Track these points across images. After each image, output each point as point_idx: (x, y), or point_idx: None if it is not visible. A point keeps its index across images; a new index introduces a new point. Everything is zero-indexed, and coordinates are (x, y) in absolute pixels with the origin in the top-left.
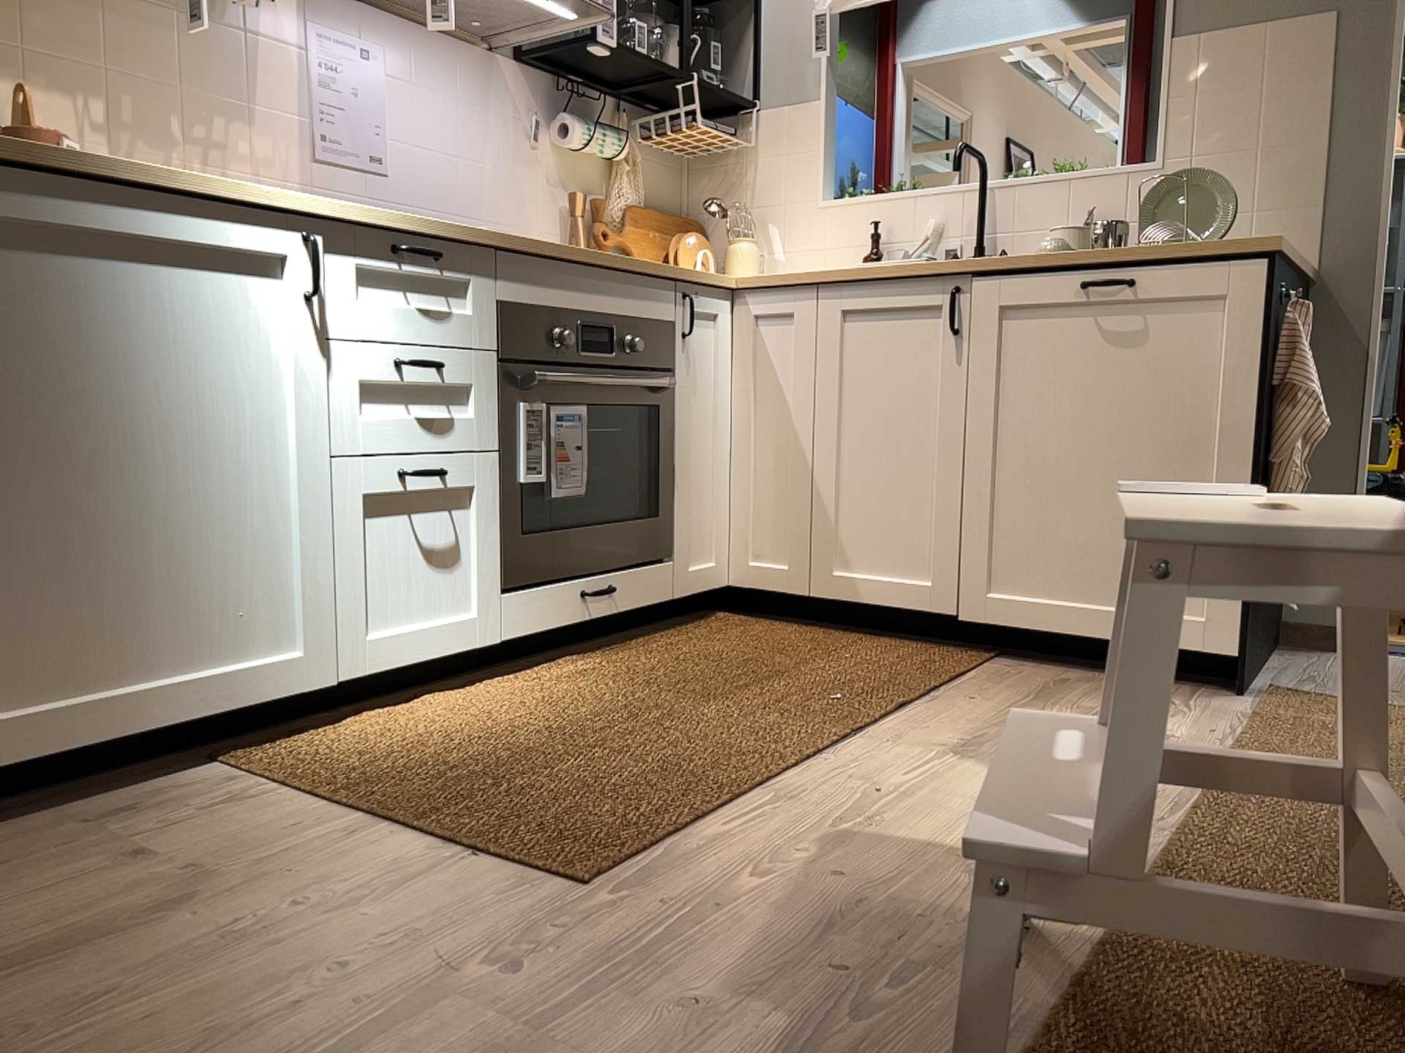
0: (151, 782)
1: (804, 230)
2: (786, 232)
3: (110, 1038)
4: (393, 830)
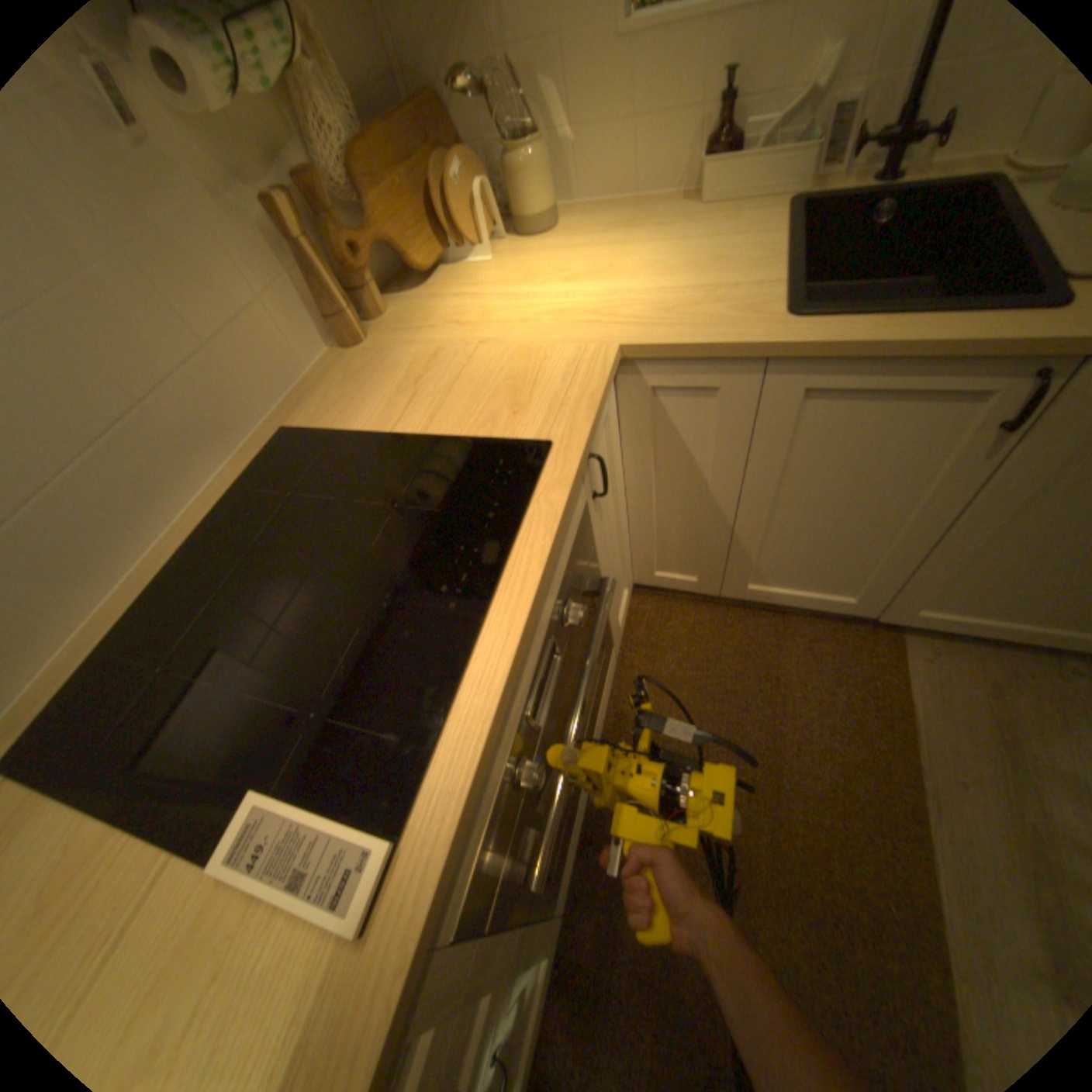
0: None
1: (595, 82)
2: (565, 88)
3: None
4: None
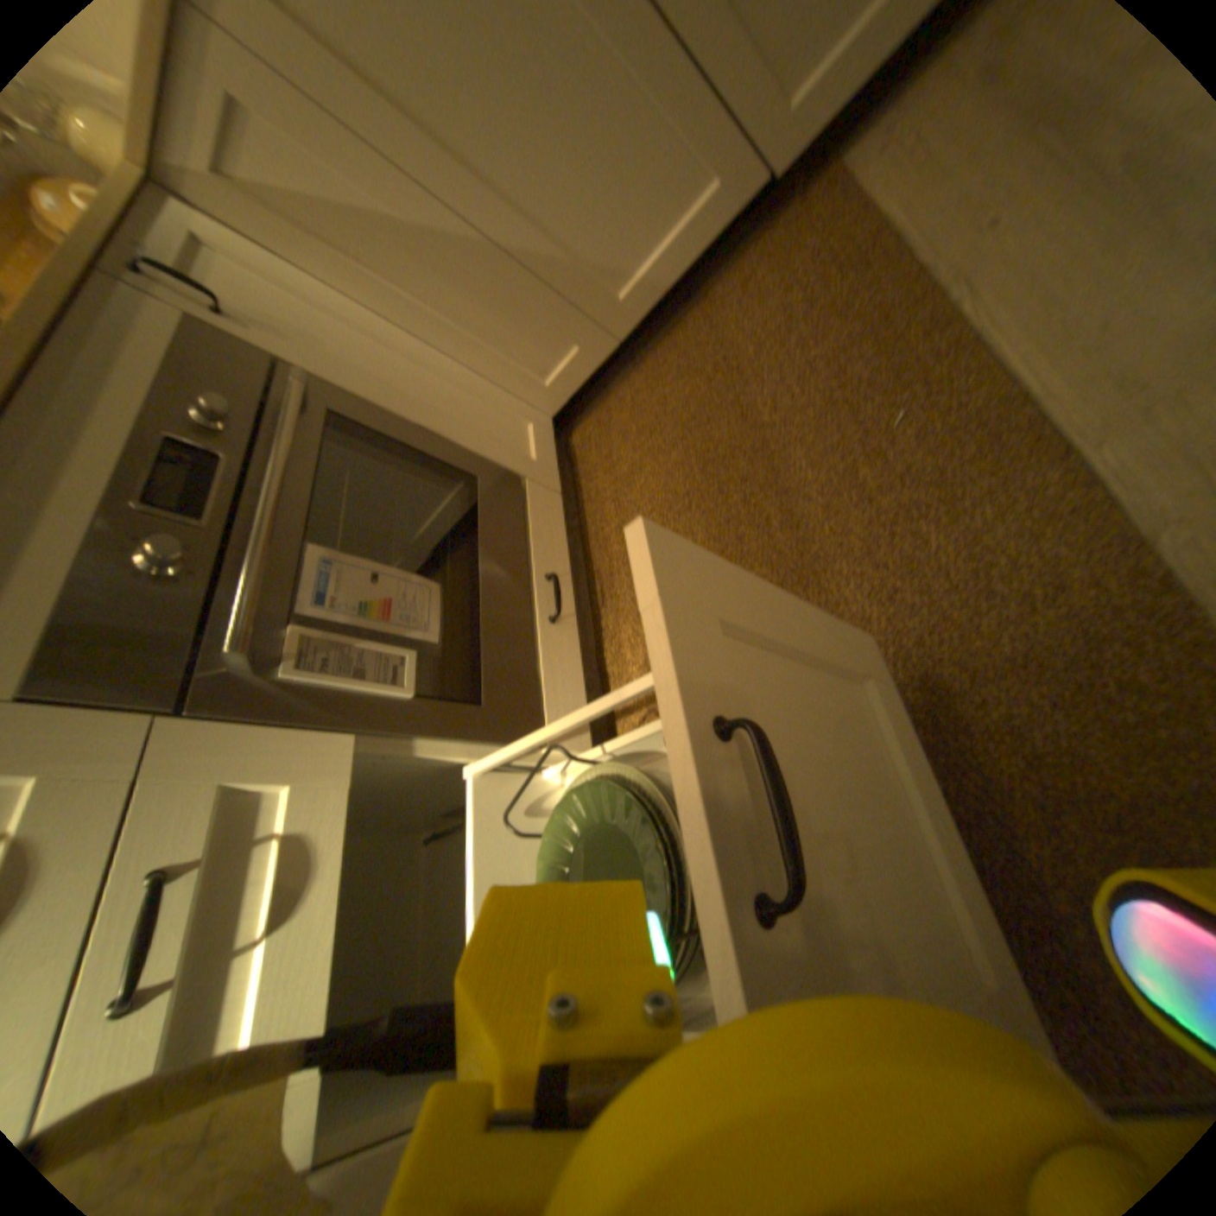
0: None
1: None
2: None
3: None
4: None
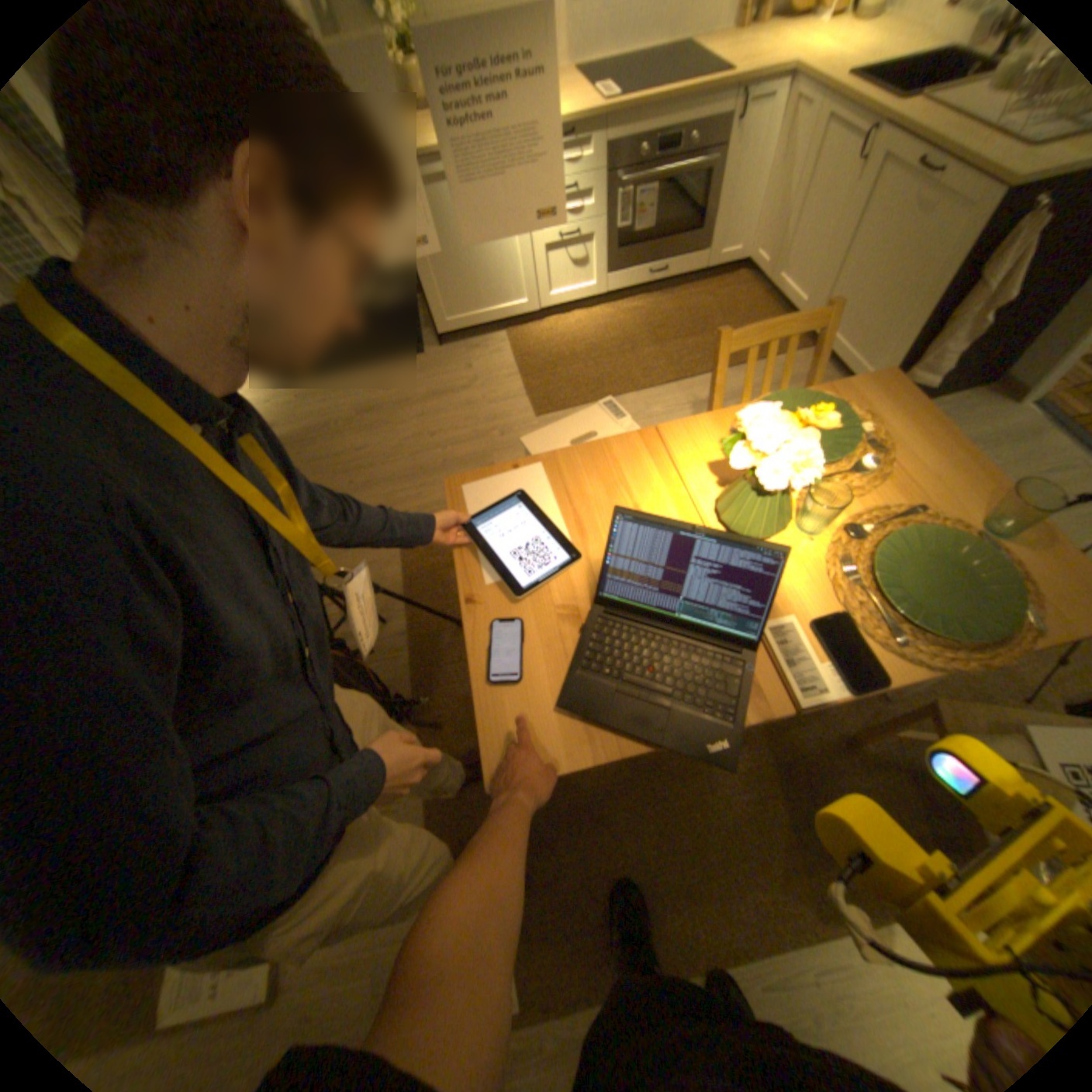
0: (488, 336)
1: None
2: None
3: (440, 421)
4: (516, 381)
